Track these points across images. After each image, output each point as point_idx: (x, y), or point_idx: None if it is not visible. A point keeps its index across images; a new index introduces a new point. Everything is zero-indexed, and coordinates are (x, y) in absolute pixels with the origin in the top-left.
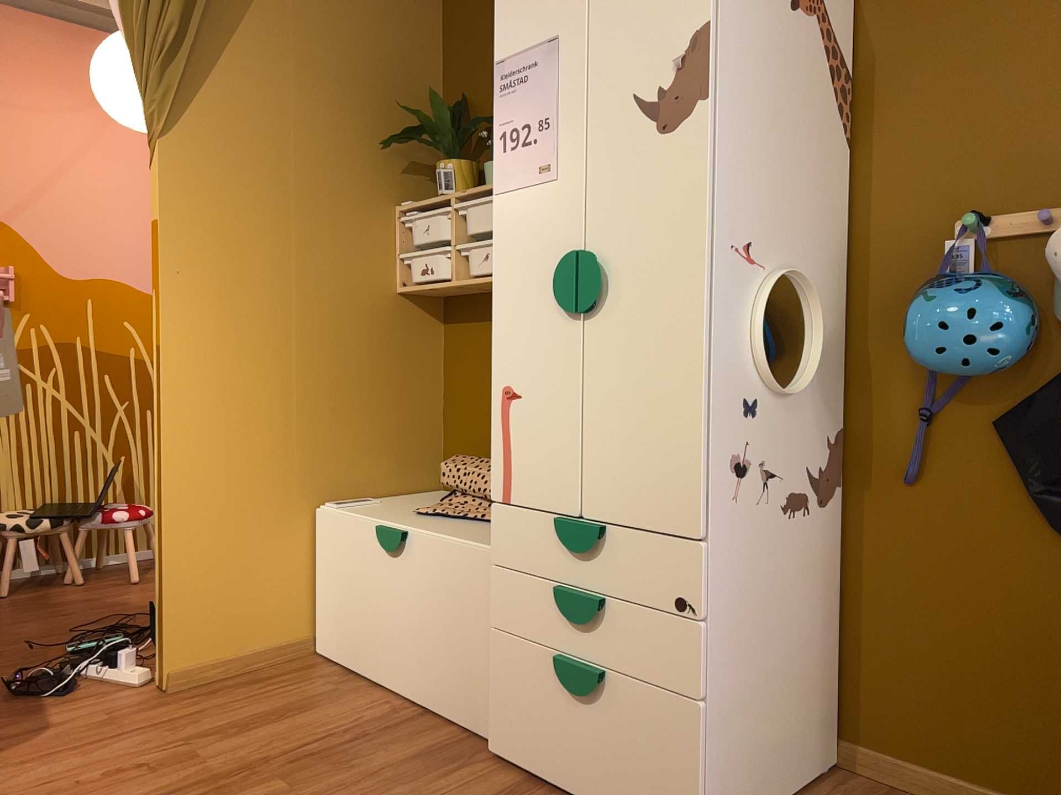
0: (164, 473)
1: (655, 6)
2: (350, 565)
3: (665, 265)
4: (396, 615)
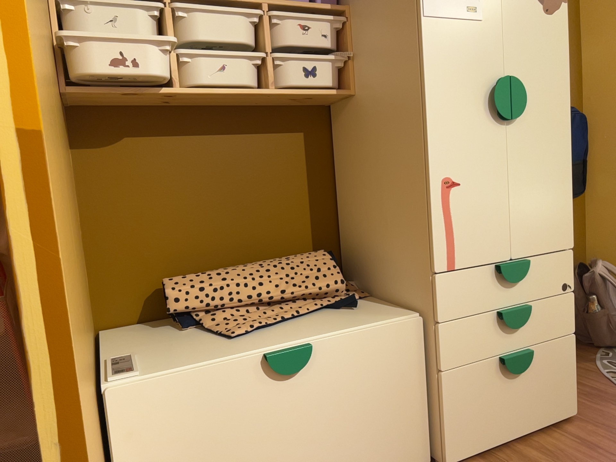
0: (71, 427)
1: None
2: (205, 428)
3: (551, 94)
4: (299, 436)
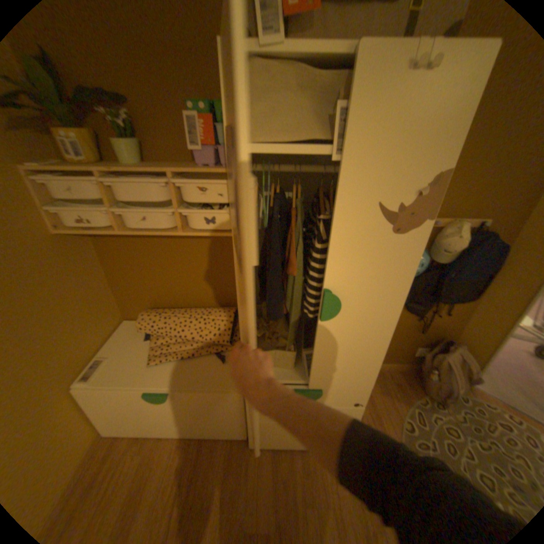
0: None
1: (413, 137)
2: (120, 407)
3: (379, 300)
4: (168, 418)
